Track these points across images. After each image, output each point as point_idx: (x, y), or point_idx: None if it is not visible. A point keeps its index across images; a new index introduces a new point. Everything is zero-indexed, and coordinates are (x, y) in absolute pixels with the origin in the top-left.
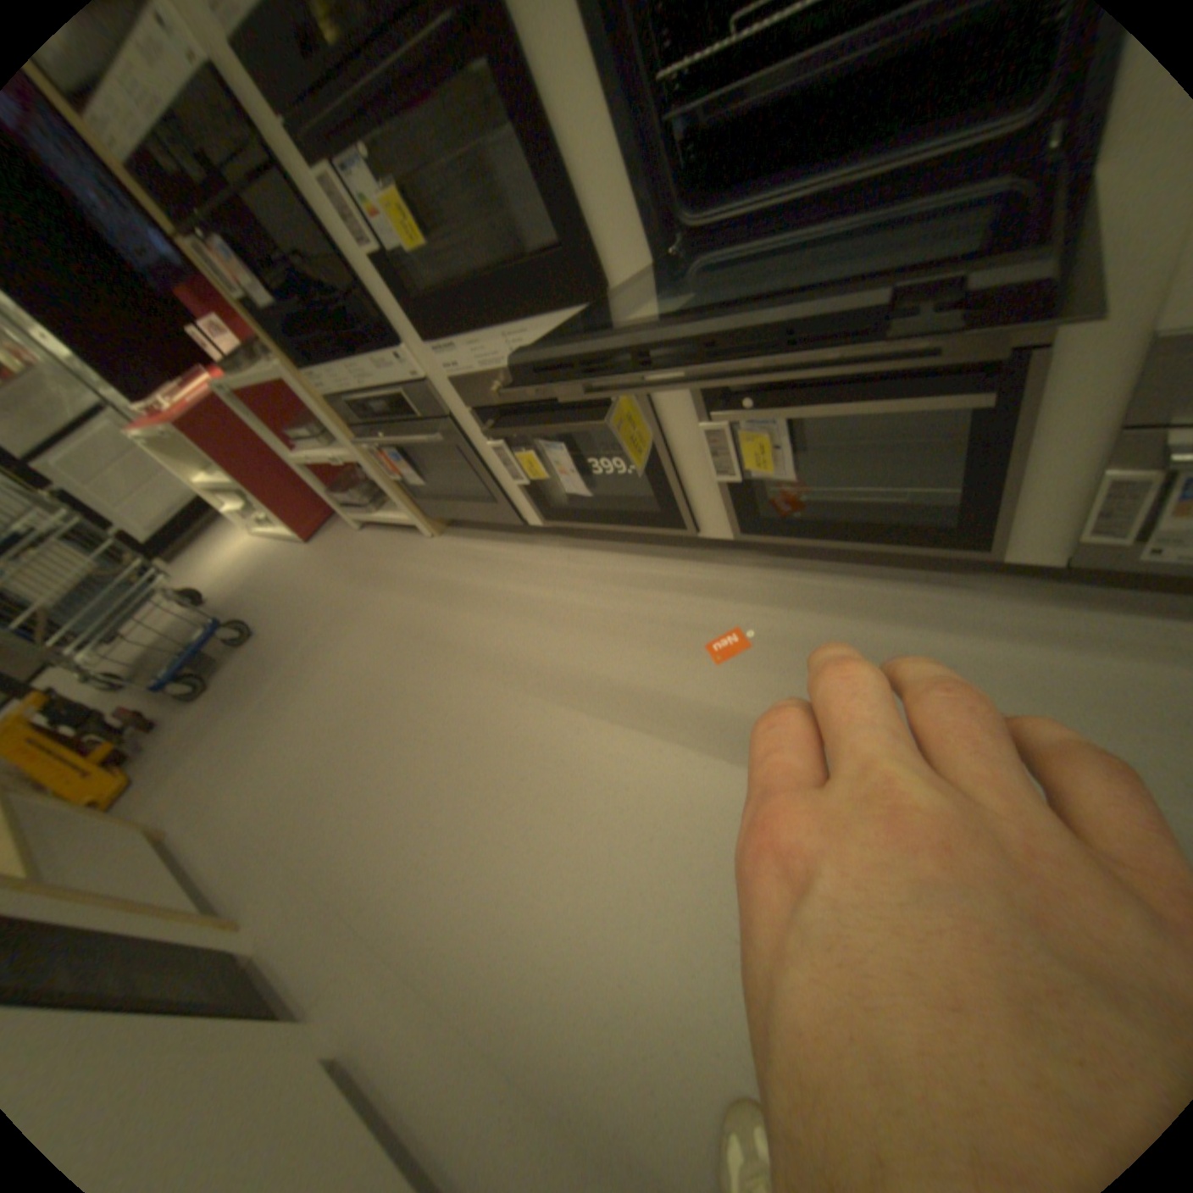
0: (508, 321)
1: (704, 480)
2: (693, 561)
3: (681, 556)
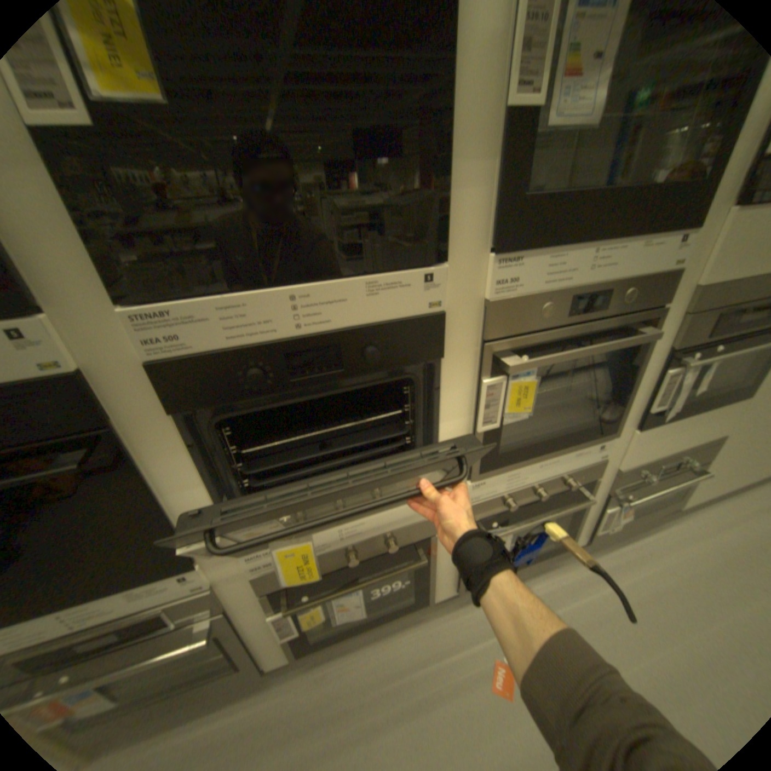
0: (346, 521)
1: (446, 571)
2: (422, 625)
3: (410, 625)
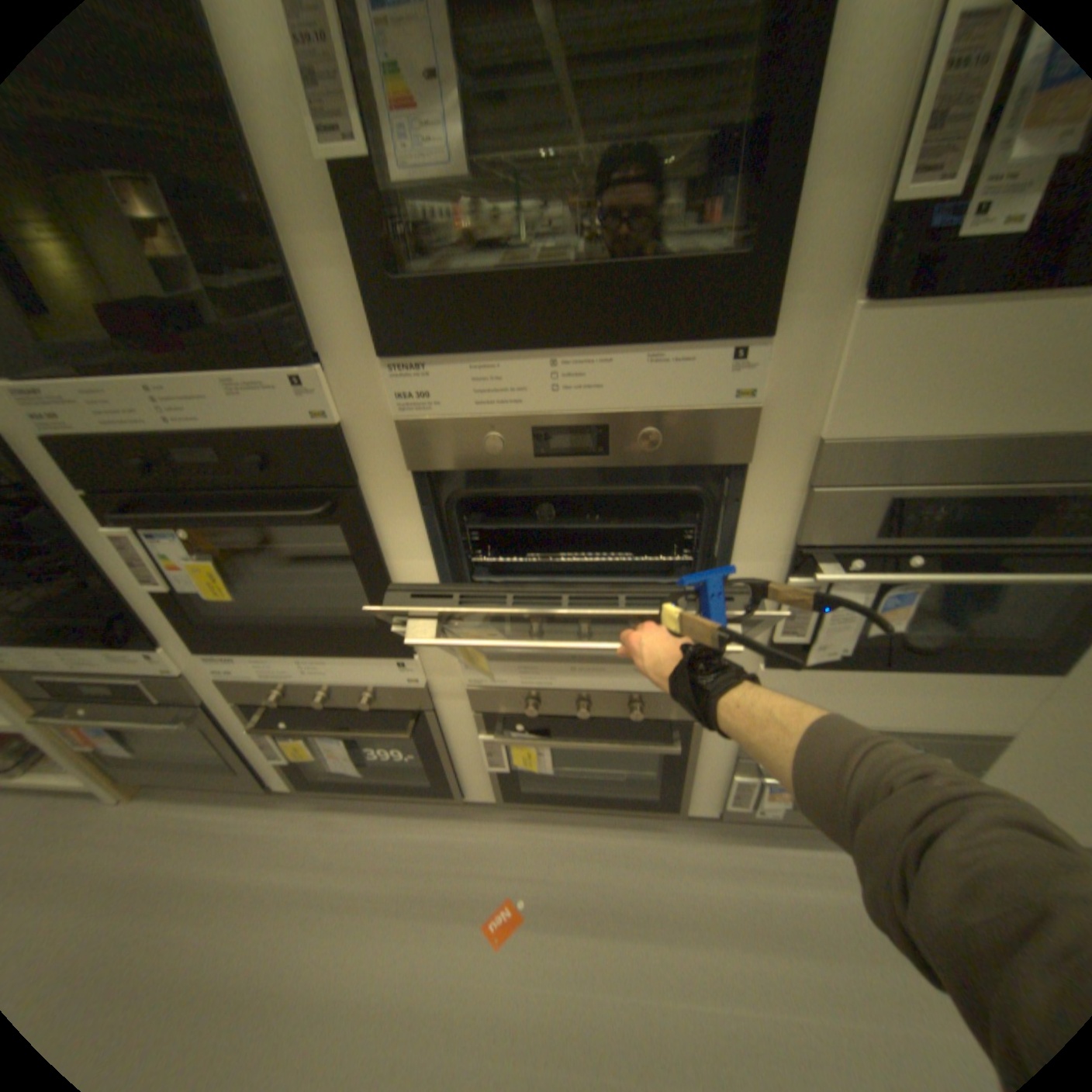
0: (304, 658)
1: (474, 768)
2: (455, 824)
3: (443, 818)
